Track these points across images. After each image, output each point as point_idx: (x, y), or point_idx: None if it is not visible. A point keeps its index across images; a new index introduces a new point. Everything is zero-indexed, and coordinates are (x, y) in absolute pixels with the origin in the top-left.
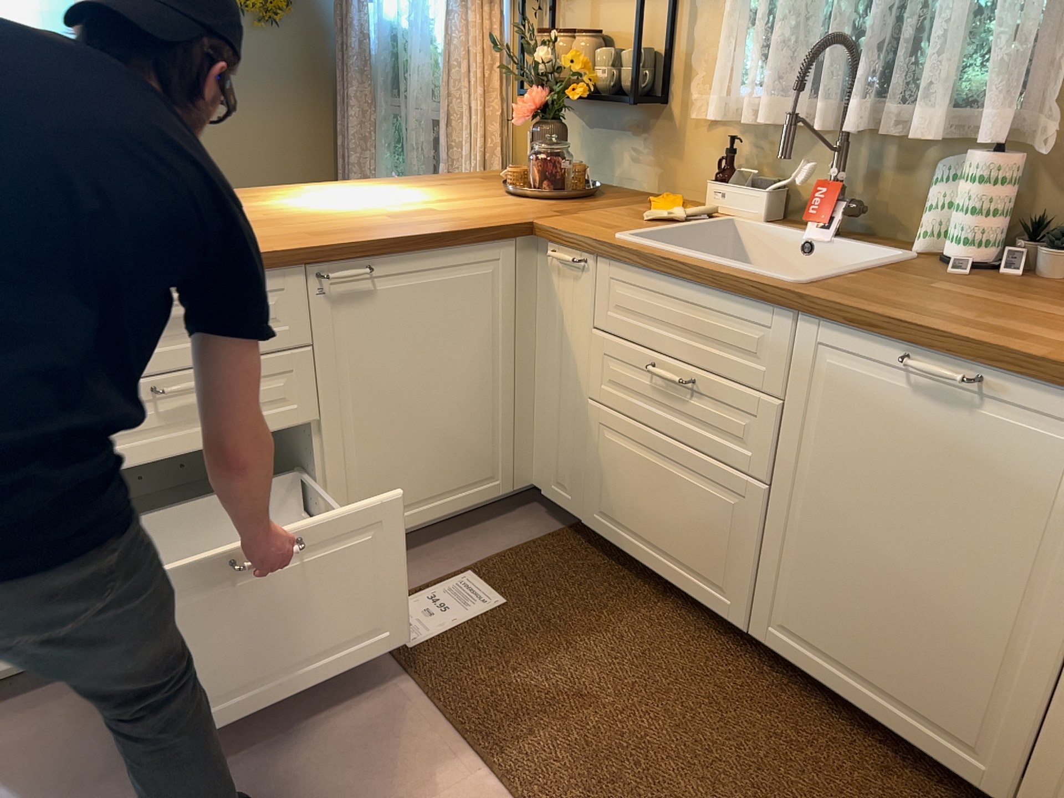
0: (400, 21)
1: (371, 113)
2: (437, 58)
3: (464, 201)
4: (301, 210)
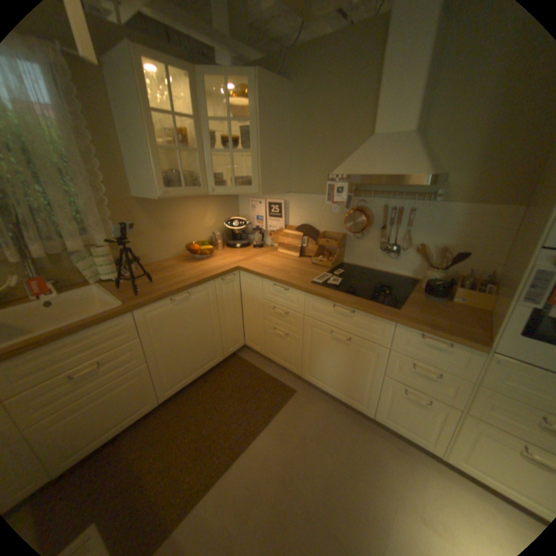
0: None
1: None
2: None
3: None
4: None
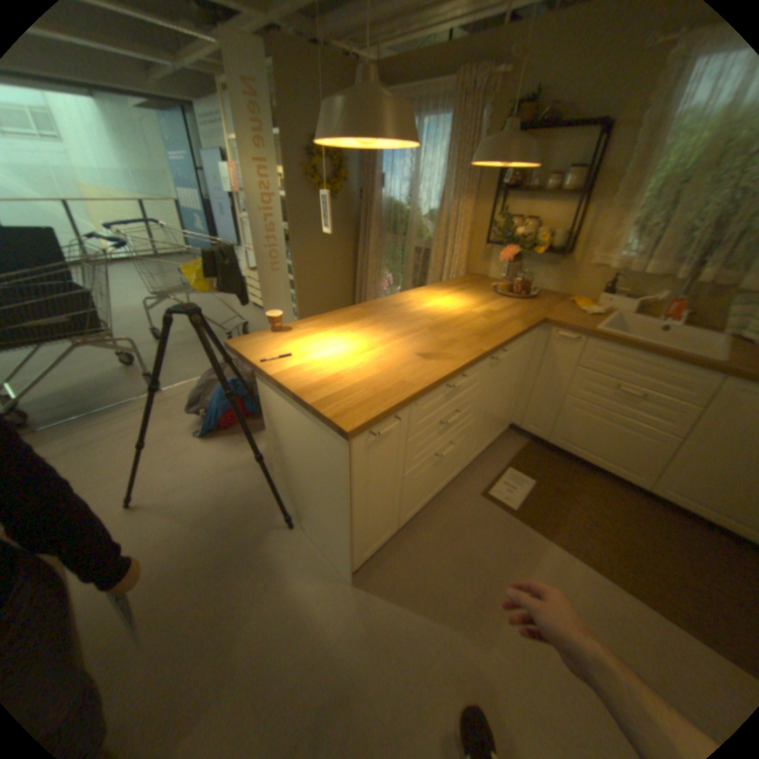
0: (400, 198)
1: (377, 241)
2: (425, 219)
3: (492, 302)
4: (438, 315)
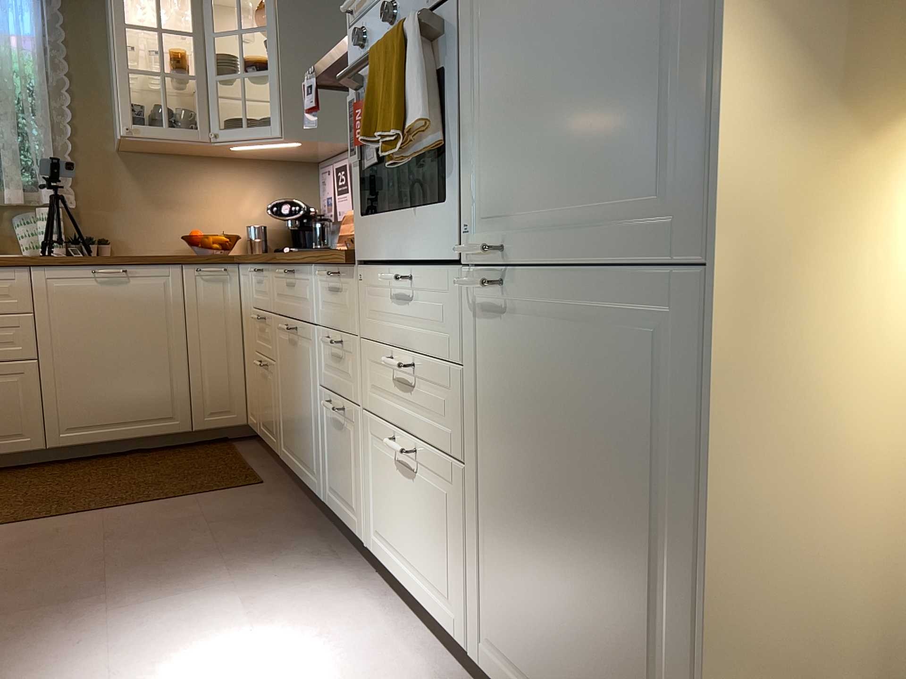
0: None
1: None
2: None
3: None
4: None
